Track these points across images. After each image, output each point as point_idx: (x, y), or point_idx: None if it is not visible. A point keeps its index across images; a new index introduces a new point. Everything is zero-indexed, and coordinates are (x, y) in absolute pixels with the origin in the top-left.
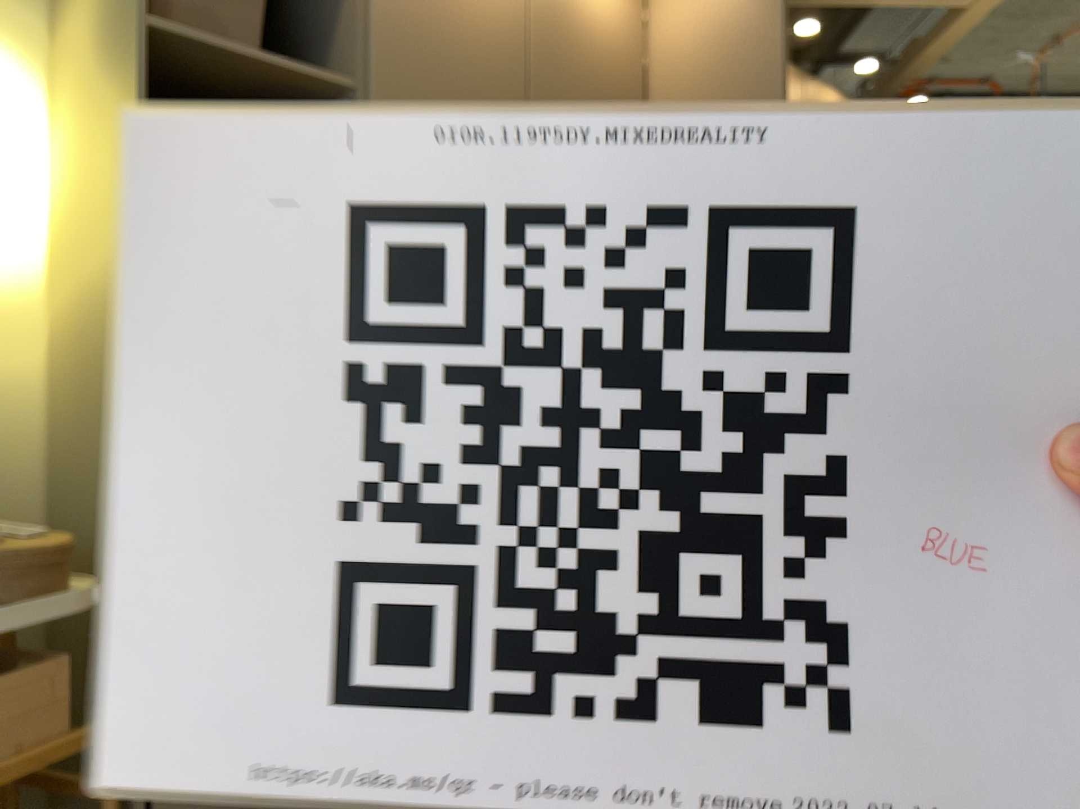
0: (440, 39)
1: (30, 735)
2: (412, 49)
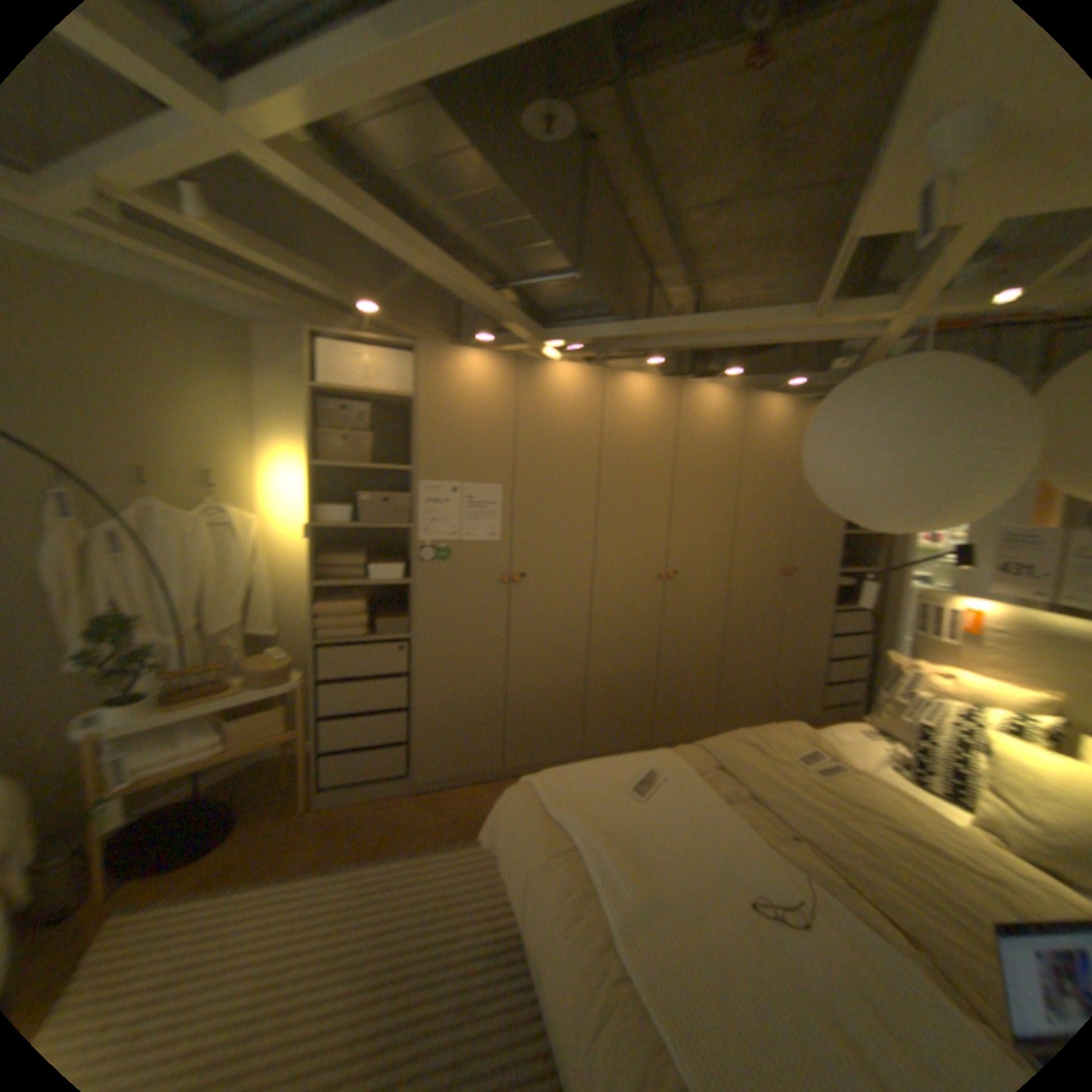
0: (456, 439)
1: (267, 735)
2: (439, 448)
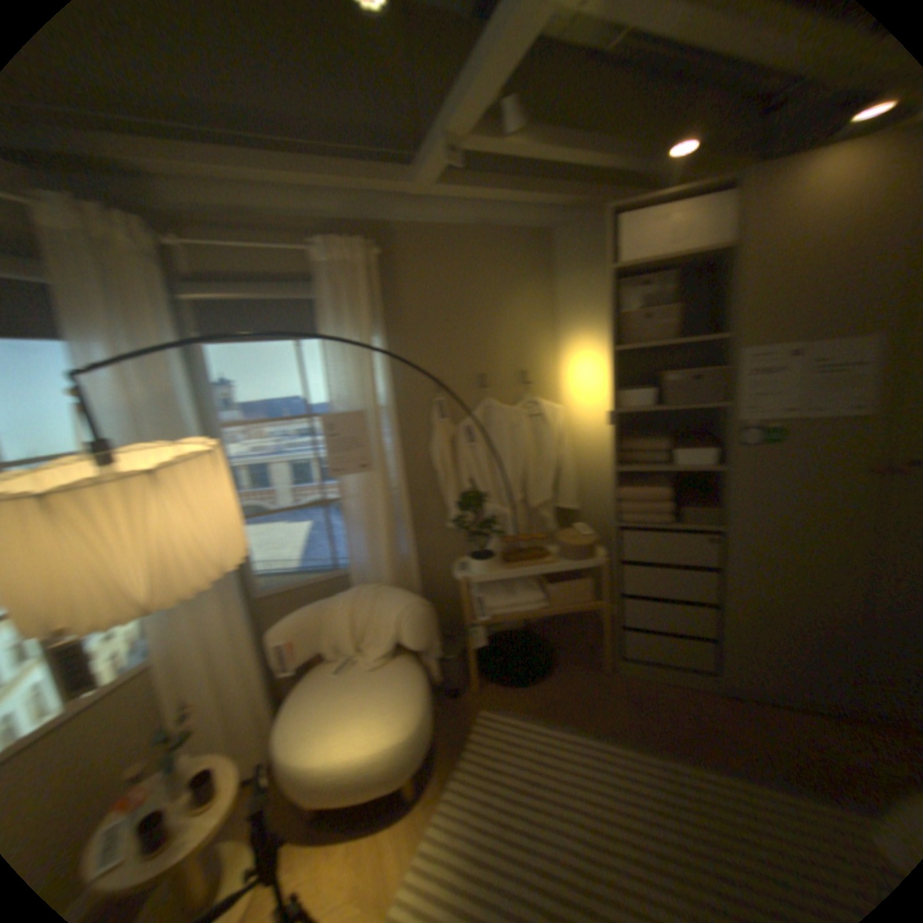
0: (806, 281)
1: (583, 599)
2: (777, 299)
